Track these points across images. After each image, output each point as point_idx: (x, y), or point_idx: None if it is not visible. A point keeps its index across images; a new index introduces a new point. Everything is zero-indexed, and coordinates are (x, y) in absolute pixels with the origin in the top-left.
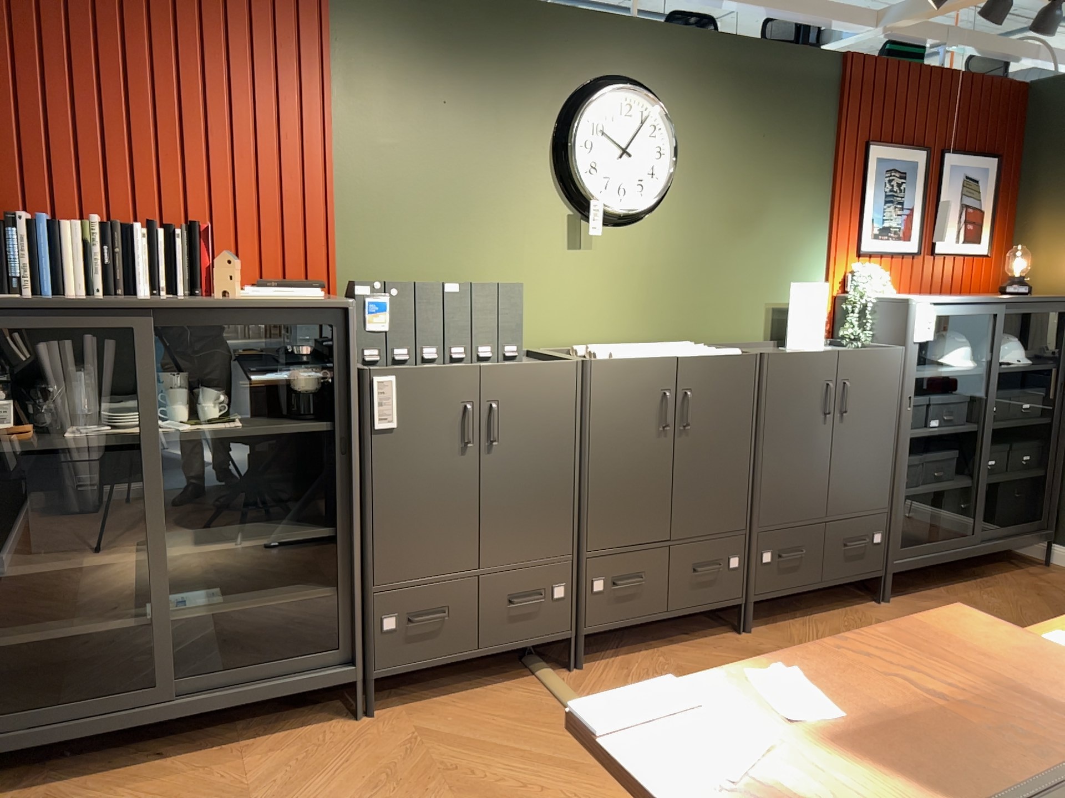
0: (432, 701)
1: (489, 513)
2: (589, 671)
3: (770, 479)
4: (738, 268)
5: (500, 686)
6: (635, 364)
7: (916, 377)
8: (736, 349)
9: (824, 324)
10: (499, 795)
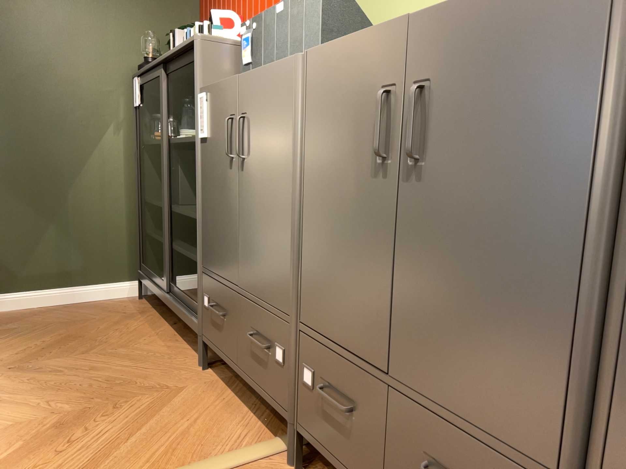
0: (227, 390)
1: (242, 231)
2: None
3: None
4: None
5: (252, 421)
6: (347, 46)
7: None
8: None
9: None
10: (66, 431)
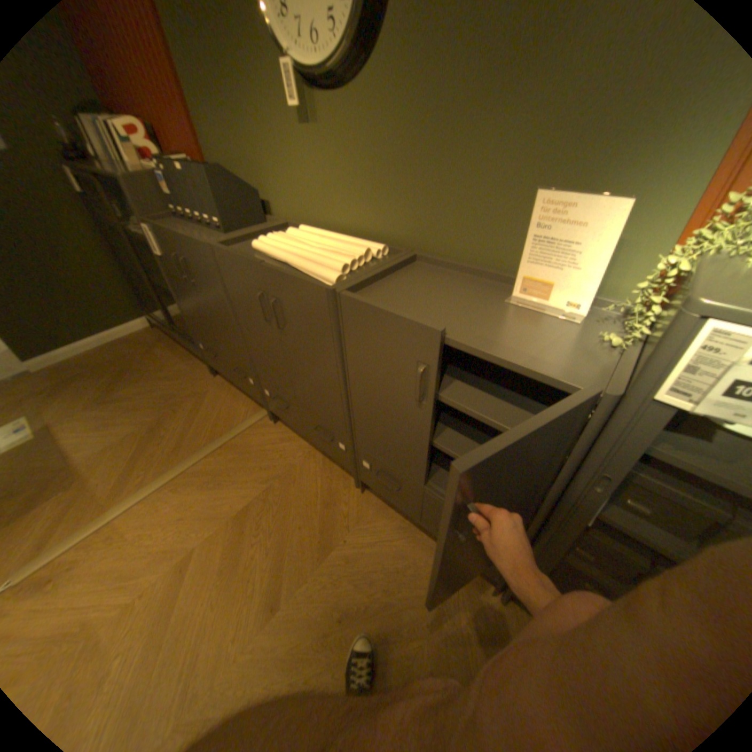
0: (232, 387)
1: (210, 320)
2: (275, 427)
3: (359, 413)
4: (488, 151)
5: (249, 402)
6: (235, 258)
7: (667, 461)
8: (335, 274)
9: (597, 279)
10: (157, 432)
